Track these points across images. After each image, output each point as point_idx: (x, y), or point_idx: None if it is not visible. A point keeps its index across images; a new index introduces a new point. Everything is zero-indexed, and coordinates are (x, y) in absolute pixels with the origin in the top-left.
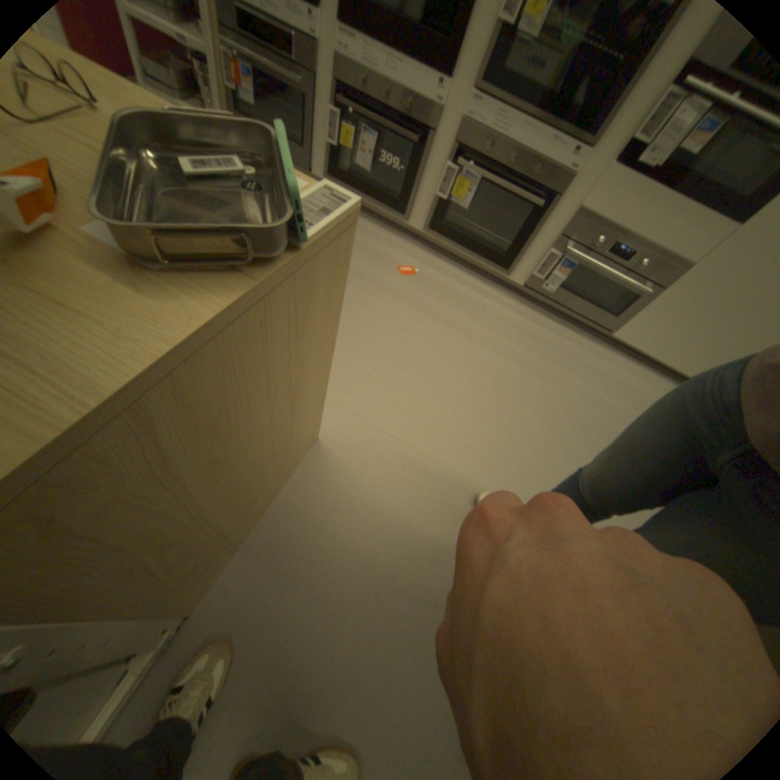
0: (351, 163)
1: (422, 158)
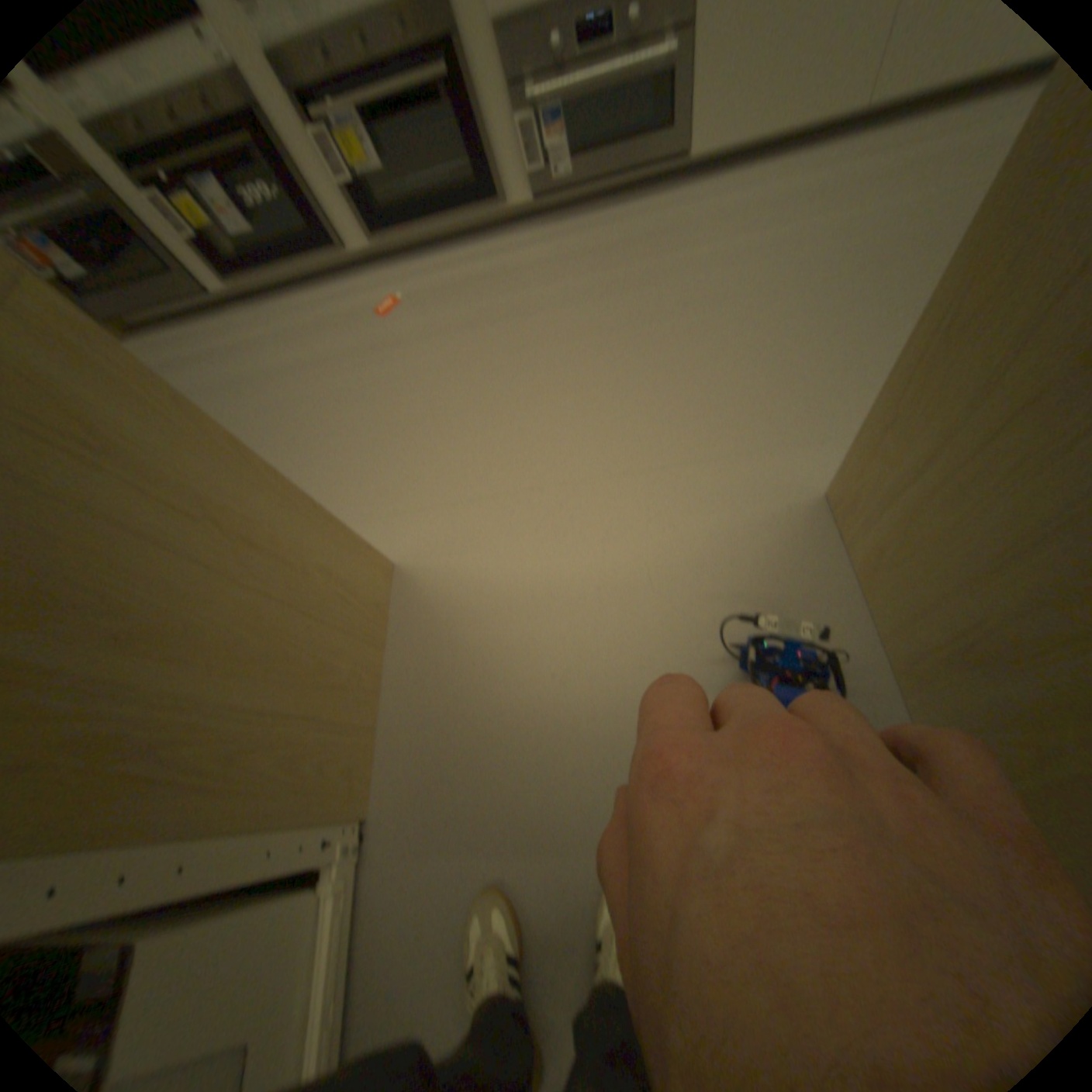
0: (240, 245)
1: (284, 160)
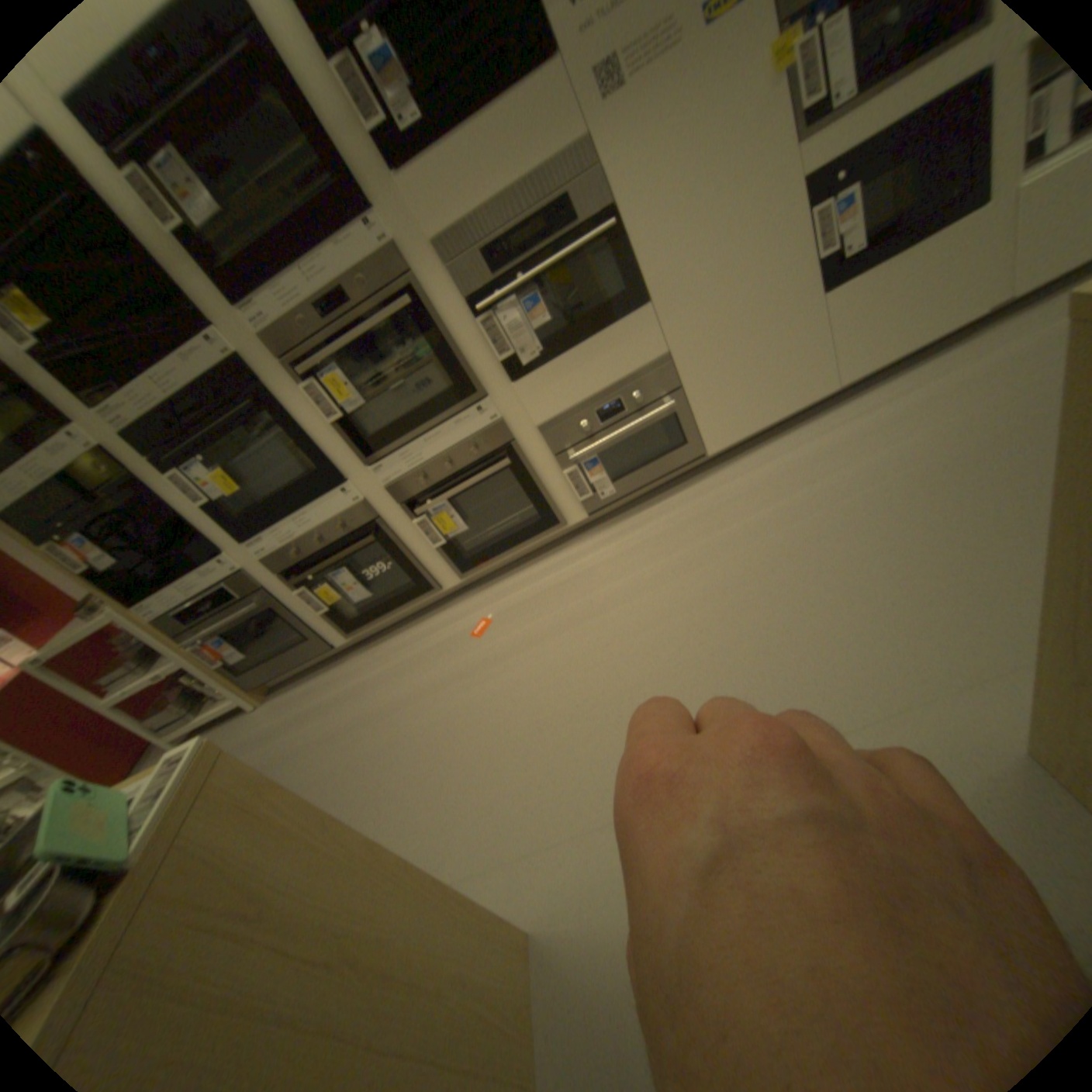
0: (360, 602)
1: (397, 541)
